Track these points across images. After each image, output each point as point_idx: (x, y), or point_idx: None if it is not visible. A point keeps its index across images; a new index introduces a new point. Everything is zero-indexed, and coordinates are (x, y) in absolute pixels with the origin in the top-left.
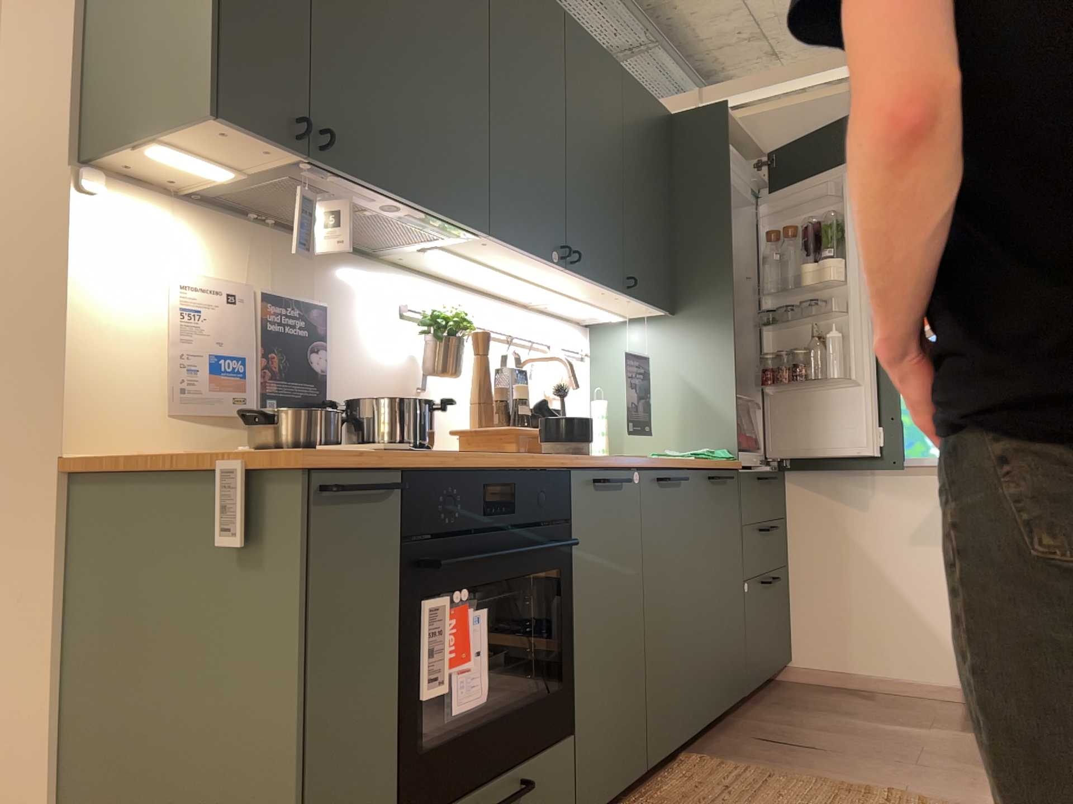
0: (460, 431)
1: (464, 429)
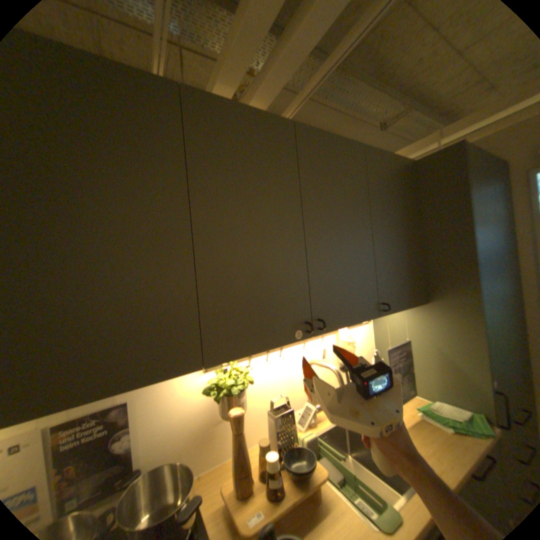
0: (224, 496)
1: (230, 490)
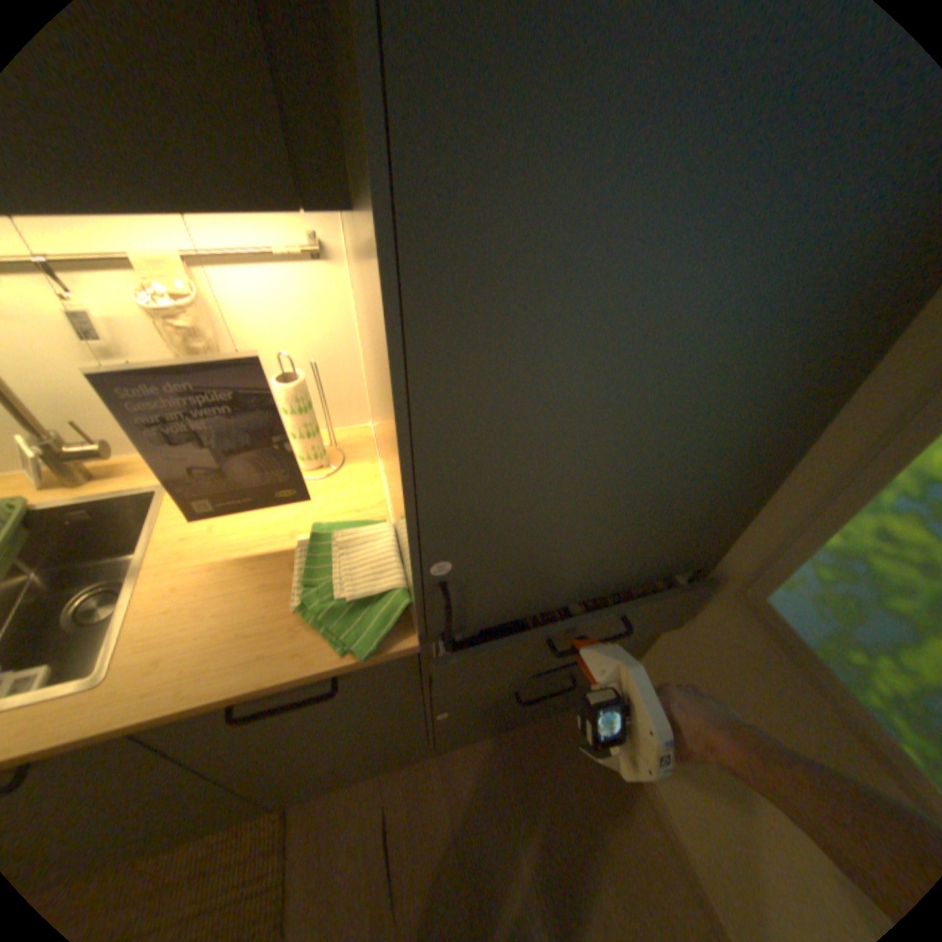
0: None
1: None
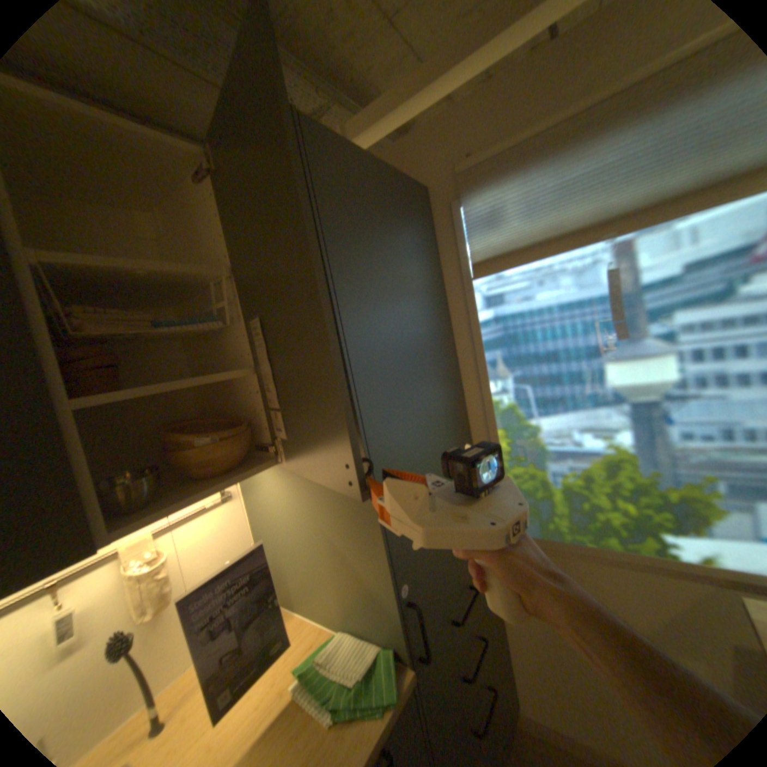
0: None
1: None
